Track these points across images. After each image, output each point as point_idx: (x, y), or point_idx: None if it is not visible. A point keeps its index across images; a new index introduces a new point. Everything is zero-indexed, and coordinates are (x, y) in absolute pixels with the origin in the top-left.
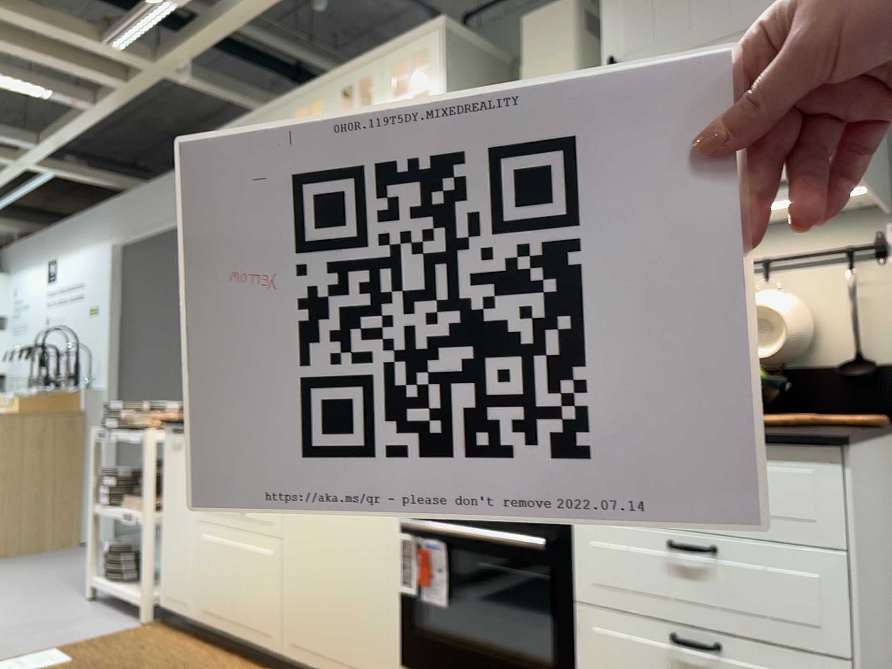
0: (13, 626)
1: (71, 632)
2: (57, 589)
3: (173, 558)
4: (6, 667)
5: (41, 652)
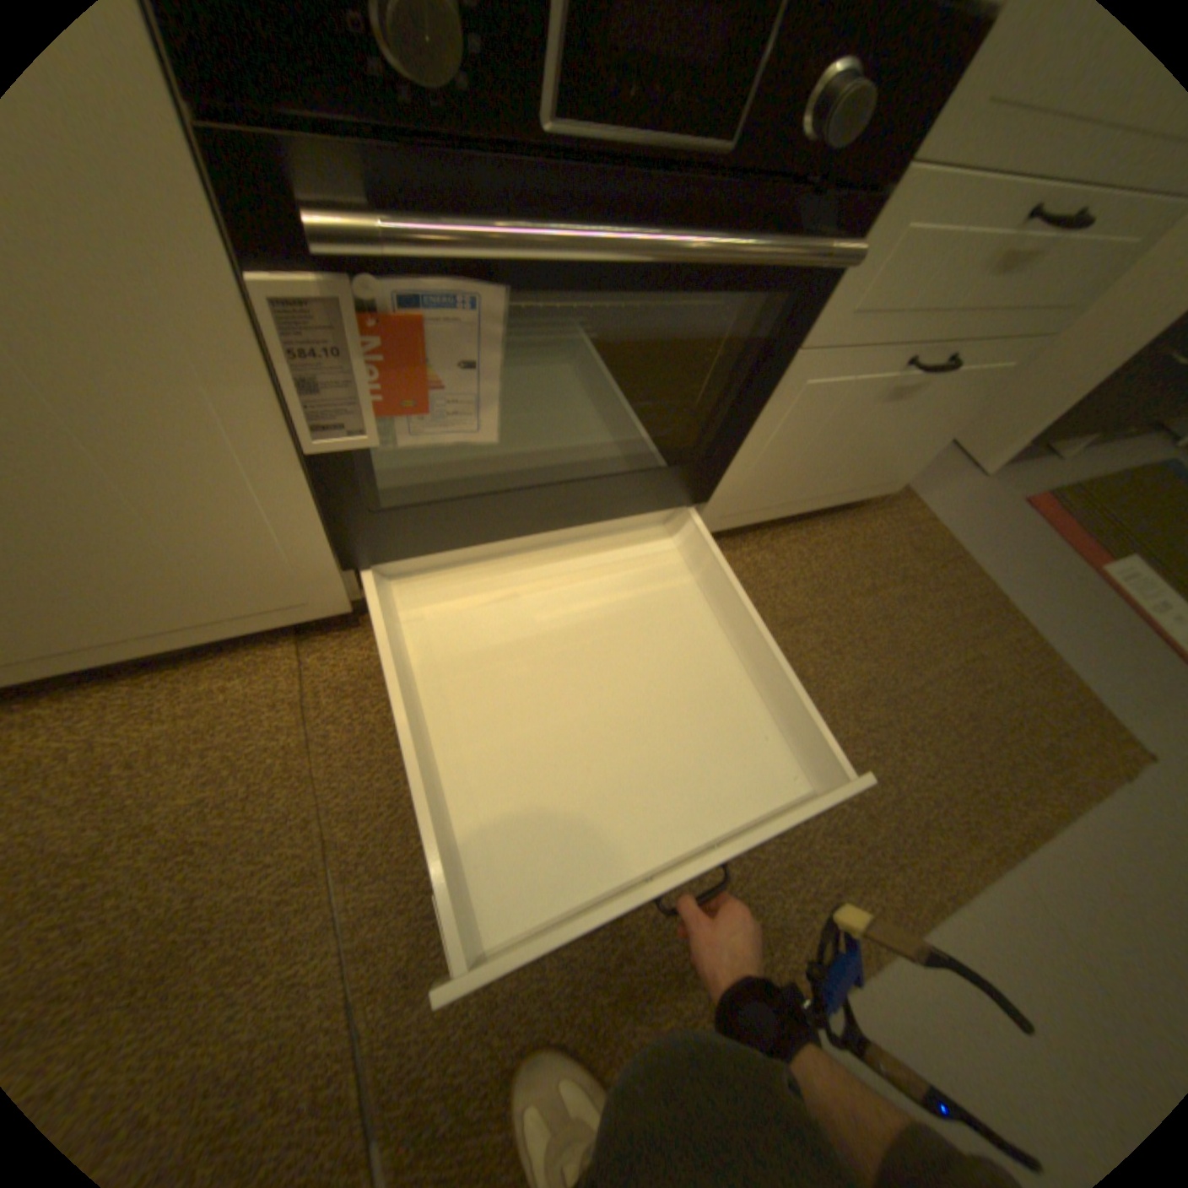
0: None
1: None
2: None
3: None
4: None
5: None
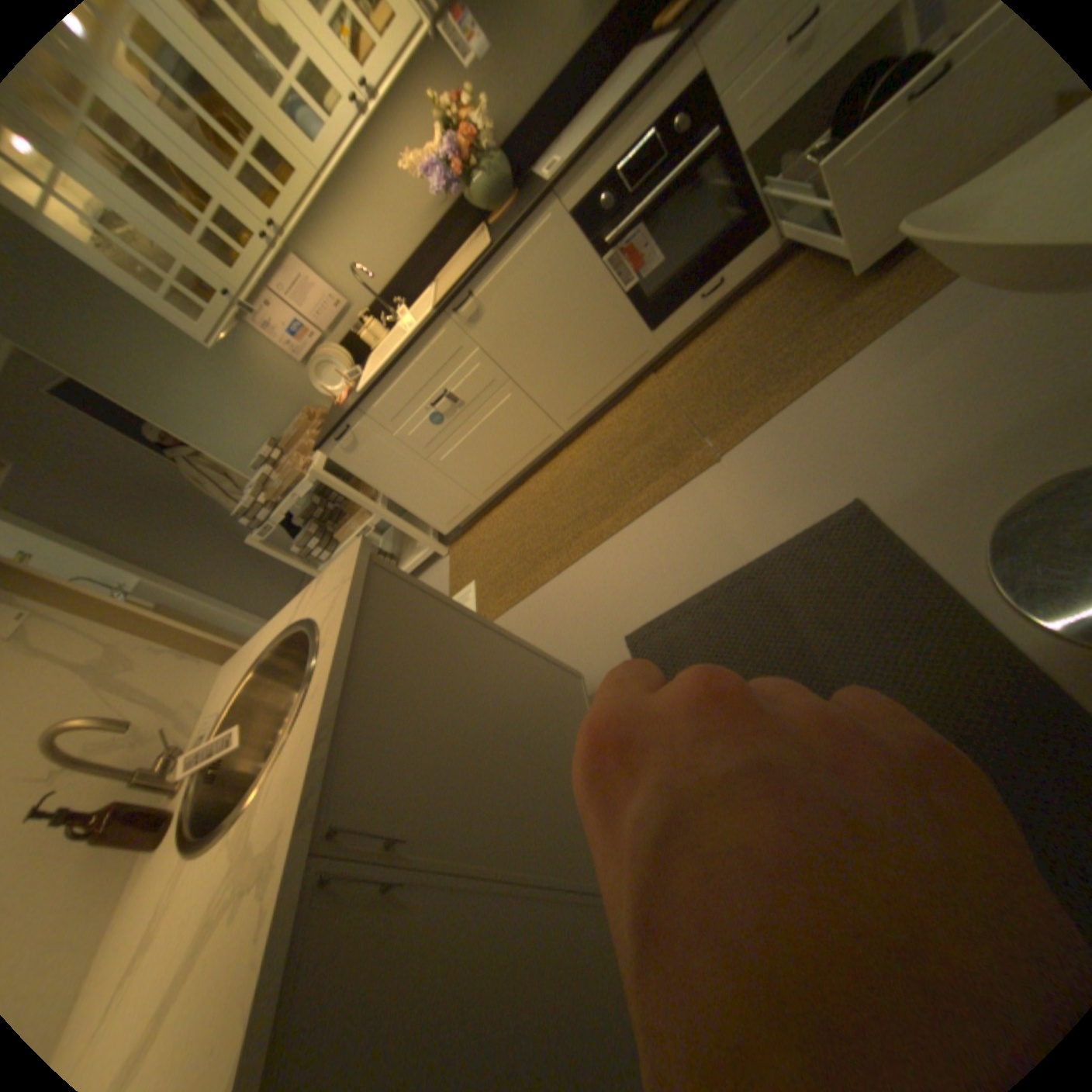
0: None
1: None
2: None
3: (431, 499)
4: None
5: None
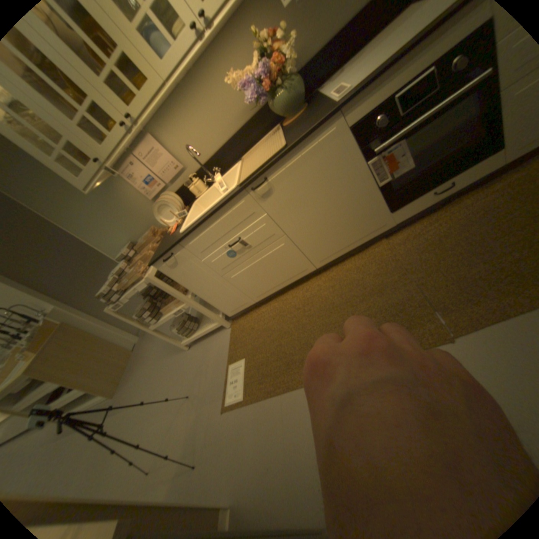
0: (190, 381)
1: (214, 356)
2: (168, 361)
3: (222, 298)
4: (230, 385)
5: (226, 370)
